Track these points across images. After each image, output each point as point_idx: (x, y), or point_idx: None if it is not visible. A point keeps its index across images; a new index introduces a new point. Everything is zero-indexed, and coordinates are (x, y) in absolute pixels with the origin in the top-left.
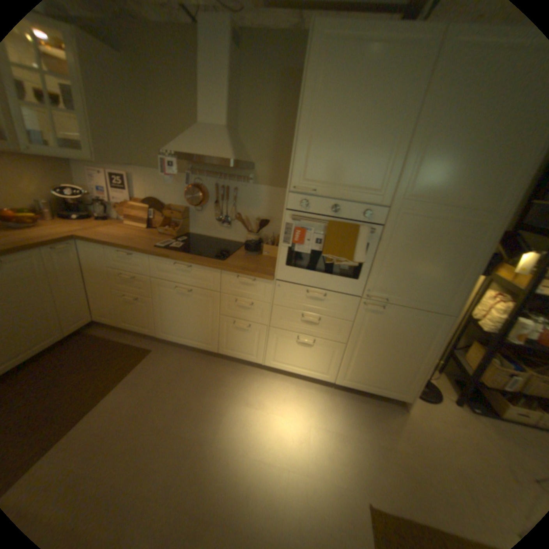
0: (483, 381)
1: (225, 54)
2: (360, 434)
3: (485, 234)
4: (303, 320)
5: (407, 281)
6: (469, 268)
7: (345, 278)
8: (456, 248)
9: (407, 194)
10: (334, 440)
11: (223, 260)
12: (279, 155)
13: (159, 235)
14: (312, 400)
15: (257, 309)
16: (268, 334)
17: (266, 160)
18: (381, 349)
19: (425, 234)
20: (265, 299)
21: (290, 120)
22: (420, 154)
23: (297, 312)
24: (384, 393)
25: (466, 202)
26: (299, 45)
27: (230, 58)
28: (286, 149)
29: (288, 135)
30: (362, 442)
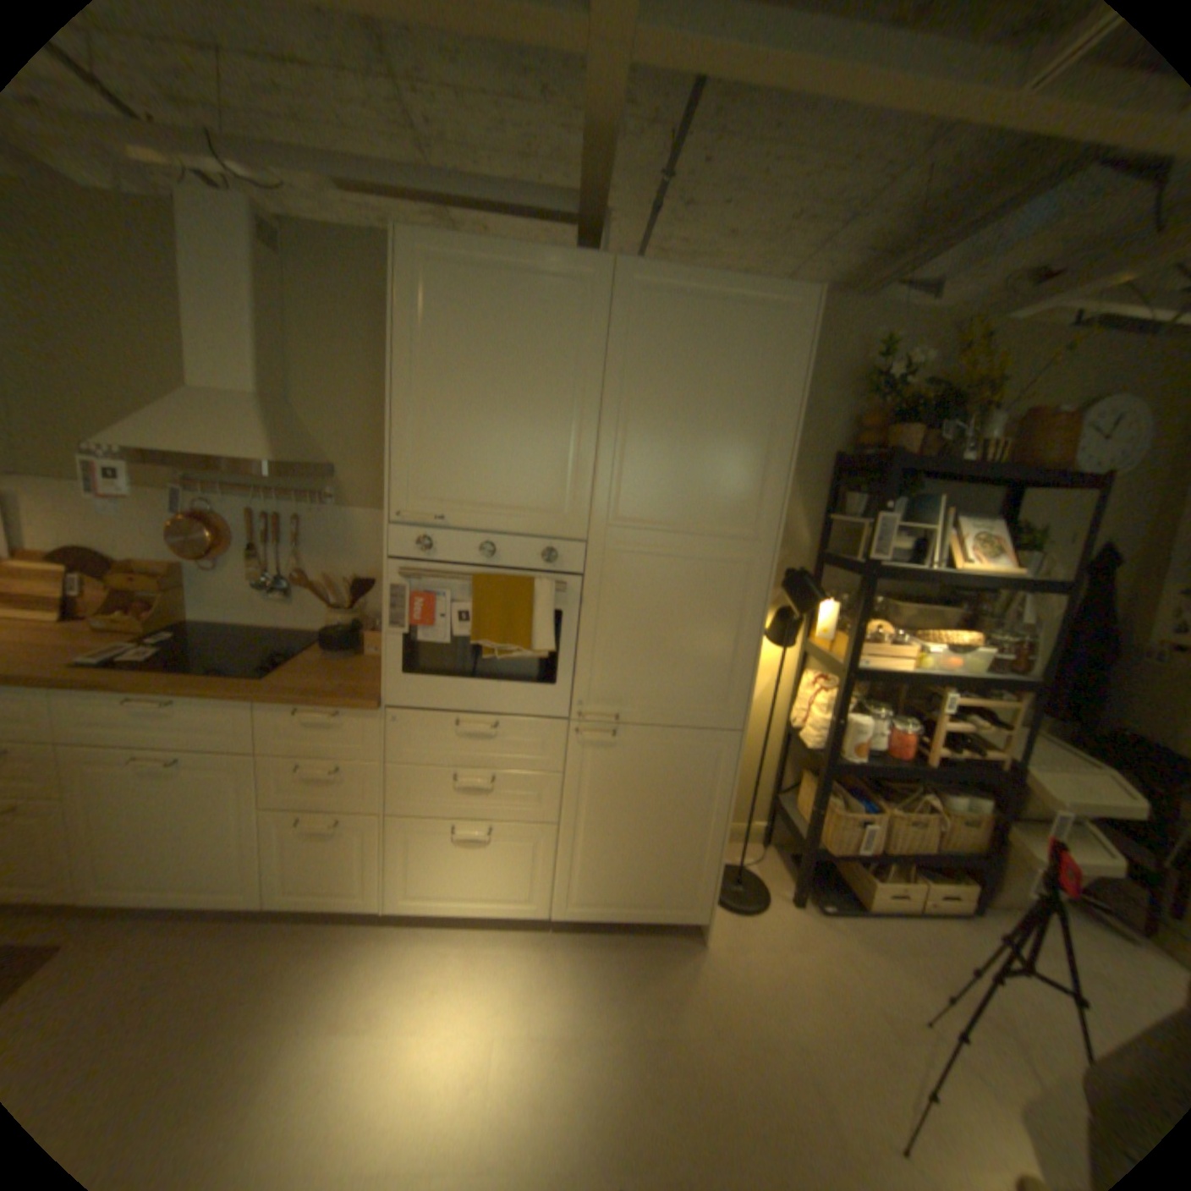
0: (826, 848)
1: (243, 263)
2: (604, 1027)
3: (750, 579)
4: (460, 788)
5: (645, 675)
6: (740, 638)
7: (530, 686)
8: (711, 606)
9: (611, 518)
10: (546, 1059)
11: (259, 679)
12: None
13: (96, 636)
14: (500, 973)
15: (351, 781)
16: (385, 835)
17: (361, 459)
18: (628, 822)
19: (657, 586)
20: (367, 755)
21: None
22: (618, 451)
23: (442, 772)
24: (651, 918)
25: (708, 527)
26: None
27: (258, 269)
28: None
29: None
30: (609, 1043)
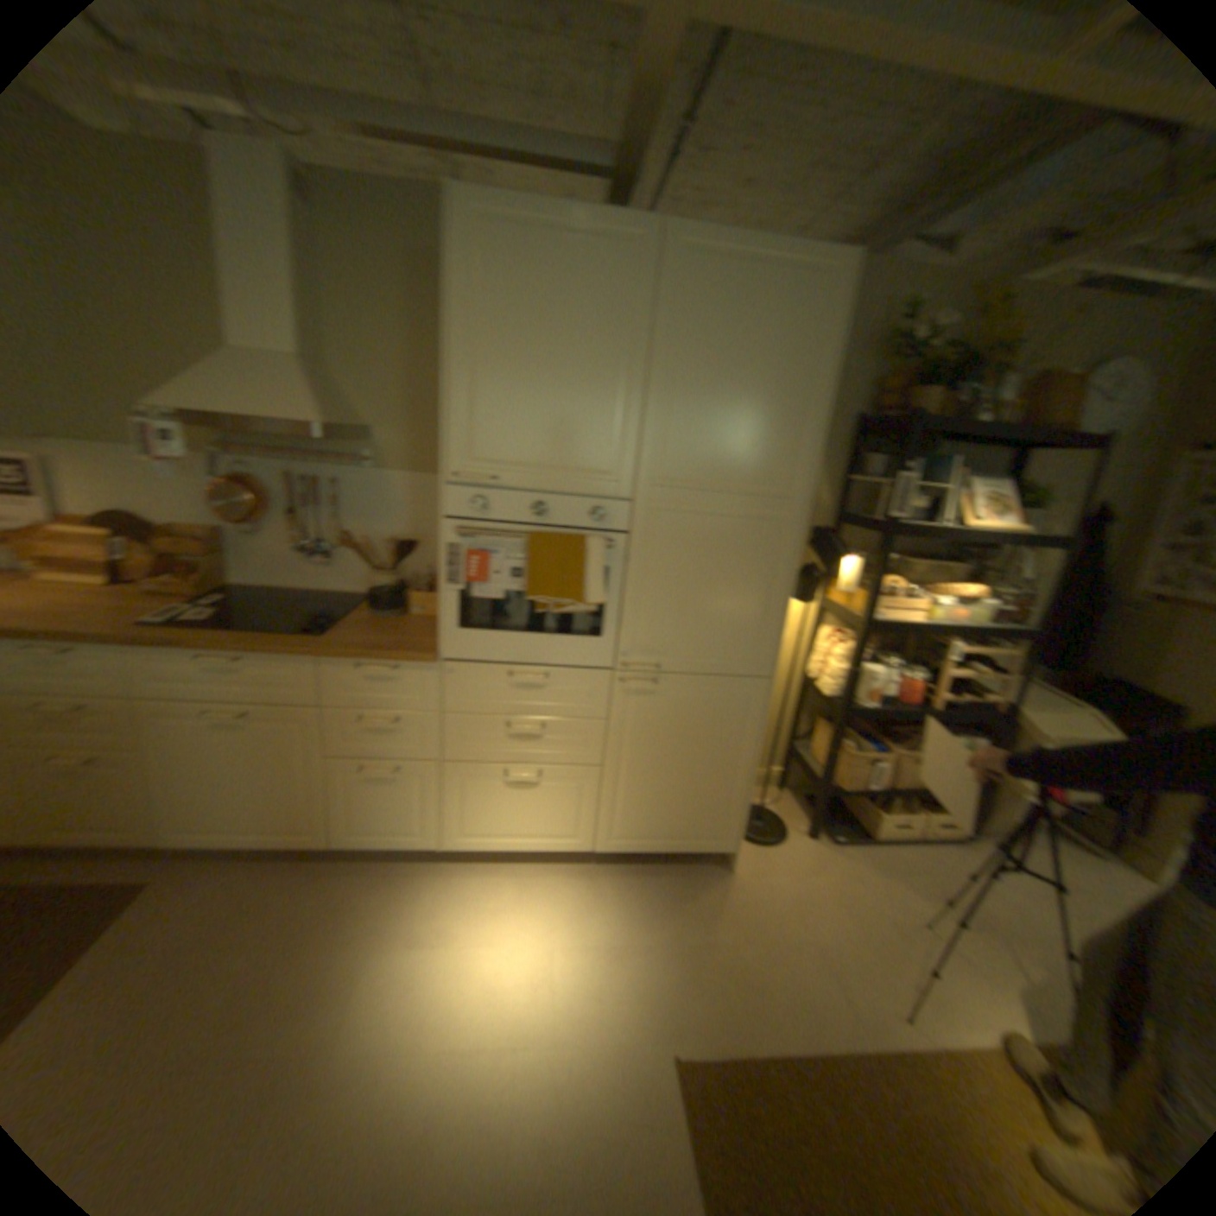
0: (837, 784)
1: (272, 215)
2: (647, 937)
3: (780, 535)
4: (509, 735)
5: (682, 627)
6: (769, 591)
7: (575, 638)
8: (744, 561)
9: (653, 477)
10: (599, 963)
11: (314, 637)
12: (419, 411)
13: (140, 600)
14: (549, 898)
15: (407, 731)
16: (439, 780)
17: (392, 421)
18: (663, 762)
19: (694, 543)
20: (422, 706)
21: (432, 345)
22: (661, 412)
23: (493, 720)
24: (683, 847)
25: (743, 486)
26: (432, 211)
27: (286, 222)
28: (432, 399)
29: (432, 372)
30: (653, 949)
